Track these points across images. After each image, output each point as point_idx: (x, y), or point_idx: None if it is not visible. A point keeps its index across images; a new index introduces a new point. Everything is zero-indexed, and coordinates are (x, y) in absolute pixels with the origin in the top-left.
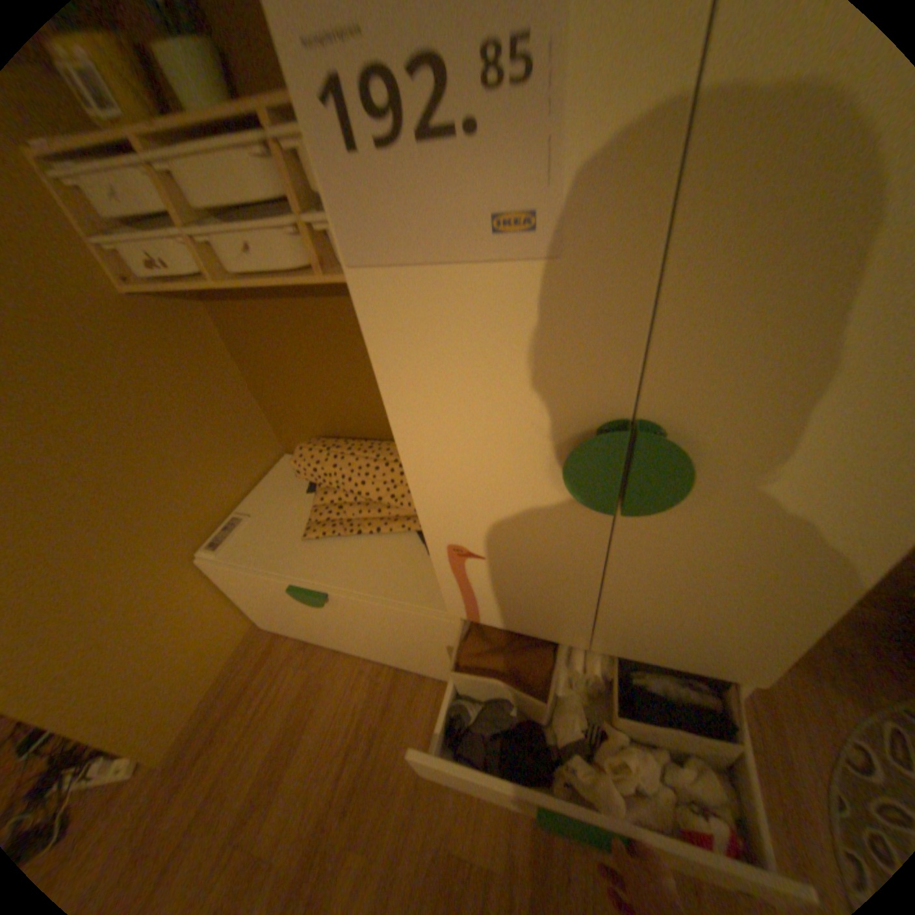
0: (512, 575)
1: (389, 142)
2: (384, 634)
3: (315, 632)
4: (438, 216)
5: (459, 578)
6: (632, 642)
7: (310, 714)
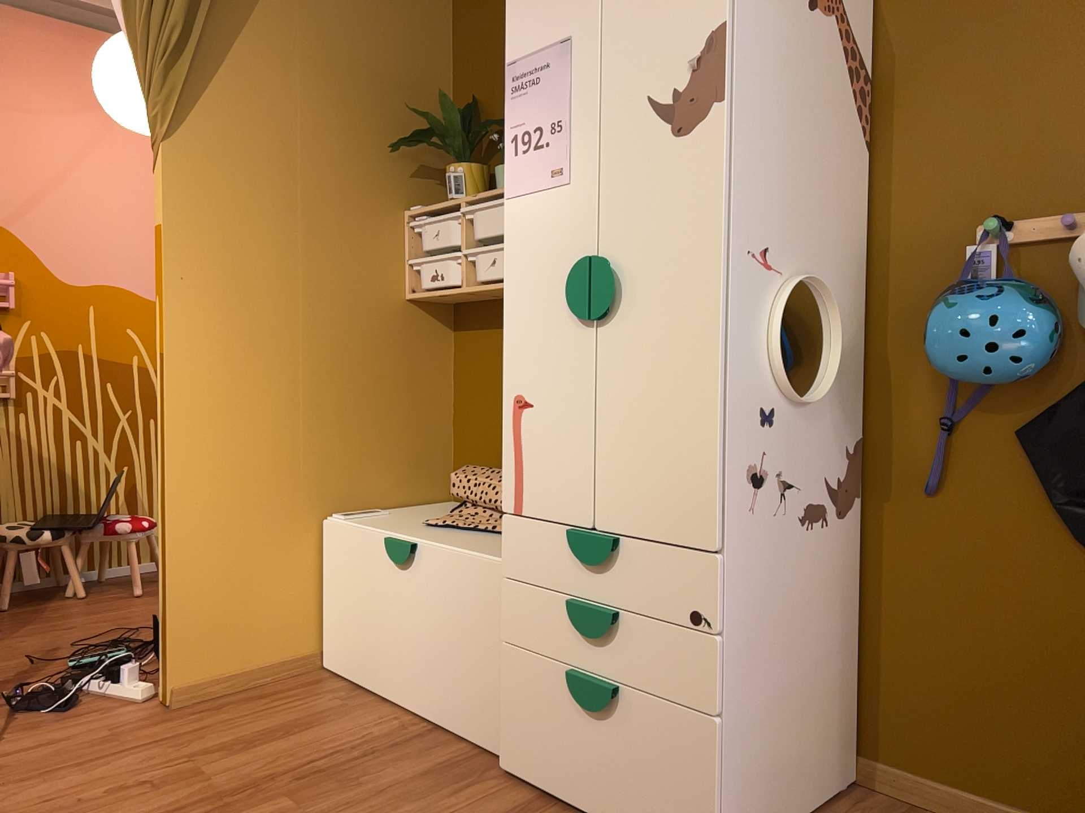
0: (547, 423)
1: (526, 151)
2: (443, 625)
3: (377, 653)
4: (536, 174)
5: (515, 443)
6: (621, 502)
7: (321, 724)
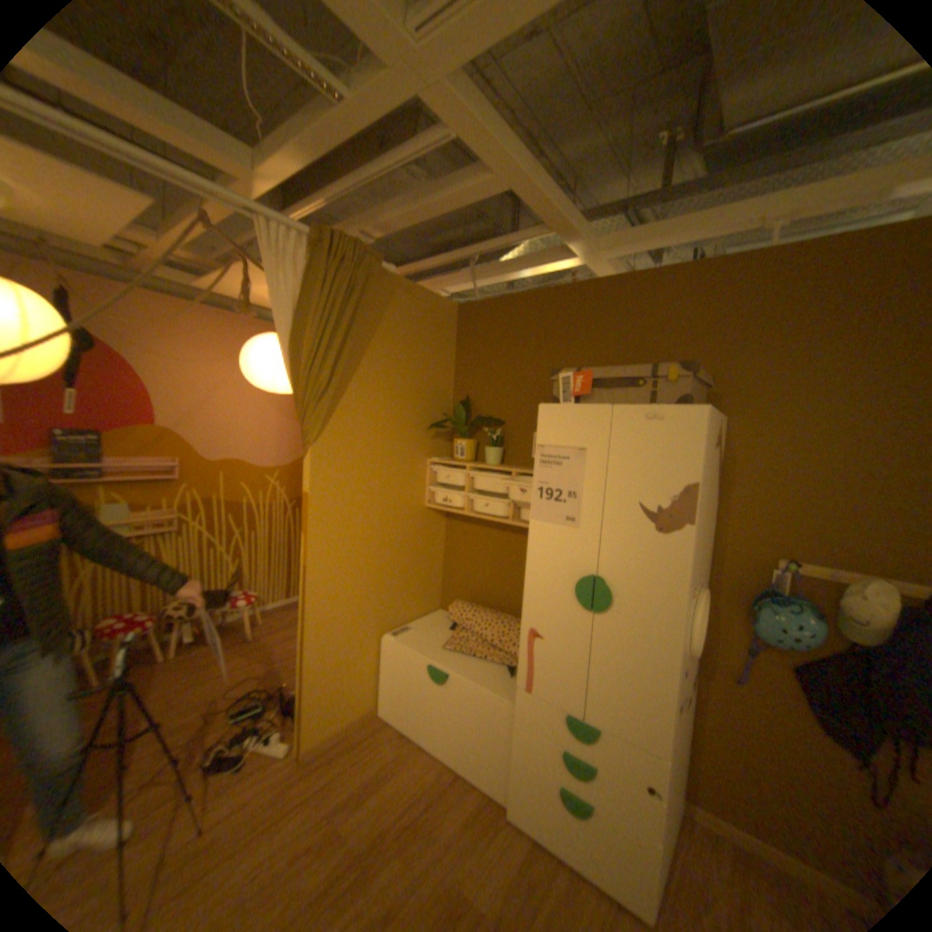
0: (553, 652)
1: (548, 499)
2: (467, 724)
3: (418, 722)
4: (554, 514)
5: (529, 654)
6: (603, 713)
7: (394, 775)
